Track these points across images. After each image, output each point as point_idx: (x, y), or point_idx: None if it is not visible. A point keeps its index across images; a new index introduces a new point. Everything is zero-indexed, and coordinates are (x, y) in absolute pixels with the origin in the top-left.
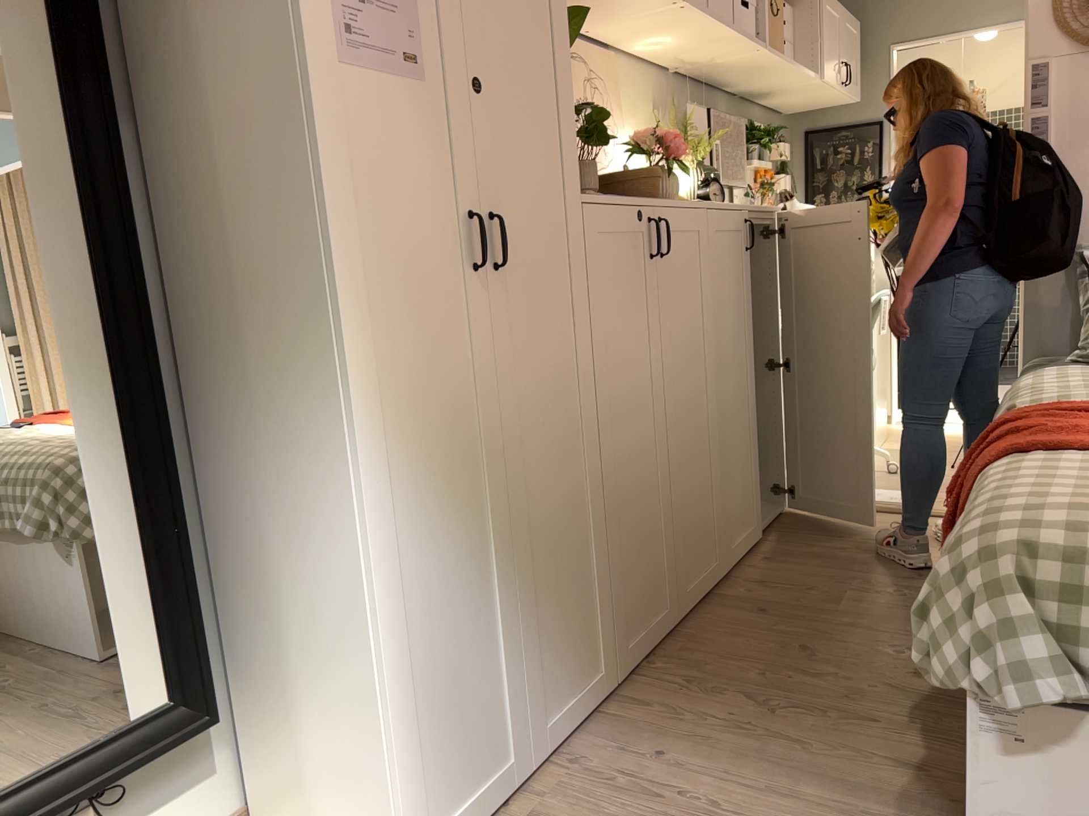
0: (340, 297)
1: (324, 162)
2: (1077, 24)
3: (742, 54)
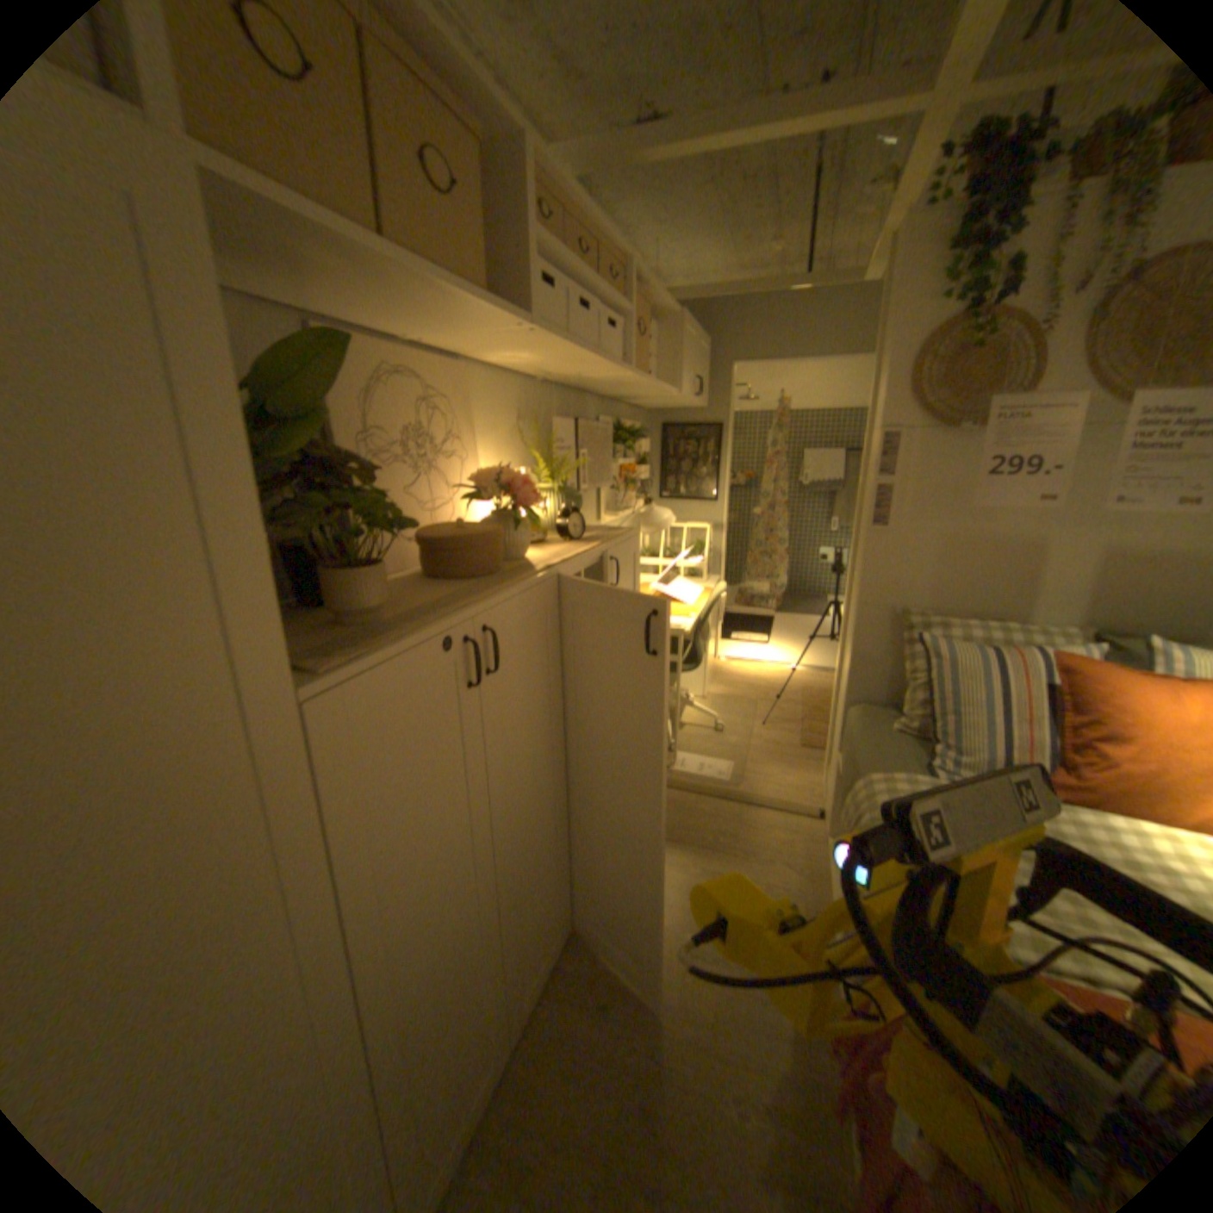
0: None
1: None
2: (941, 394)
3: (611, 371)
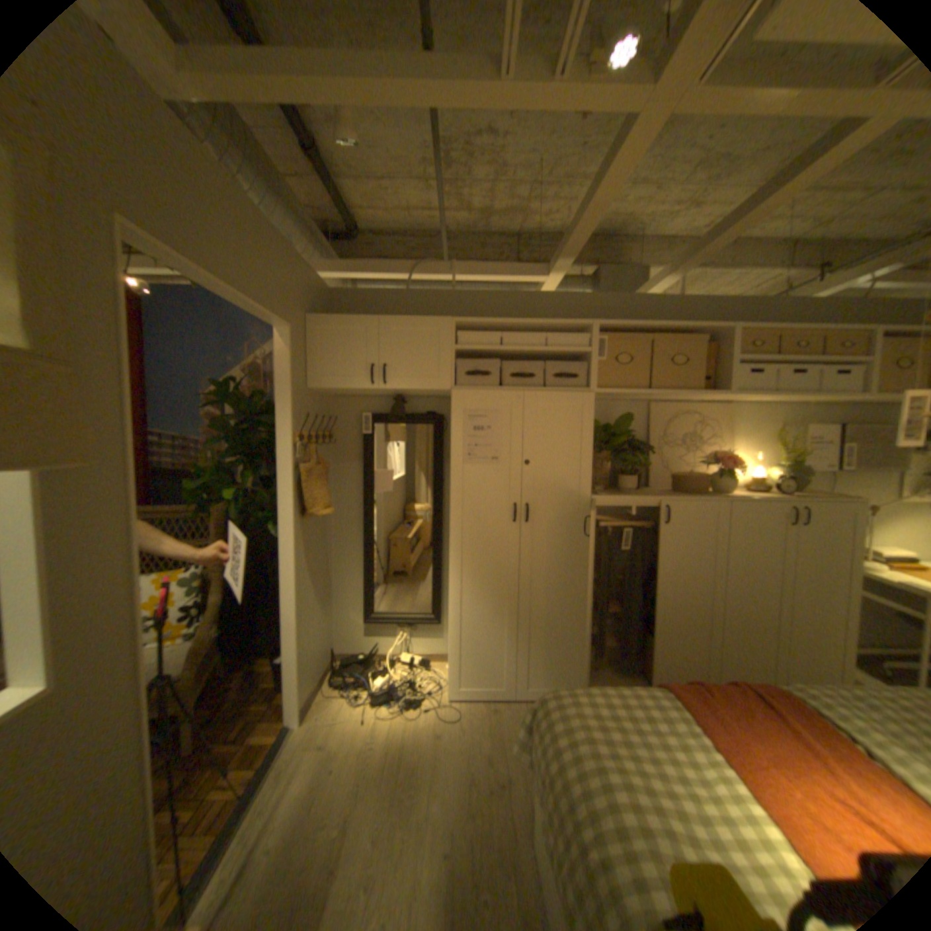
0: (450, 528)
1: (451, 493)
2: None
3: (844, 399)
